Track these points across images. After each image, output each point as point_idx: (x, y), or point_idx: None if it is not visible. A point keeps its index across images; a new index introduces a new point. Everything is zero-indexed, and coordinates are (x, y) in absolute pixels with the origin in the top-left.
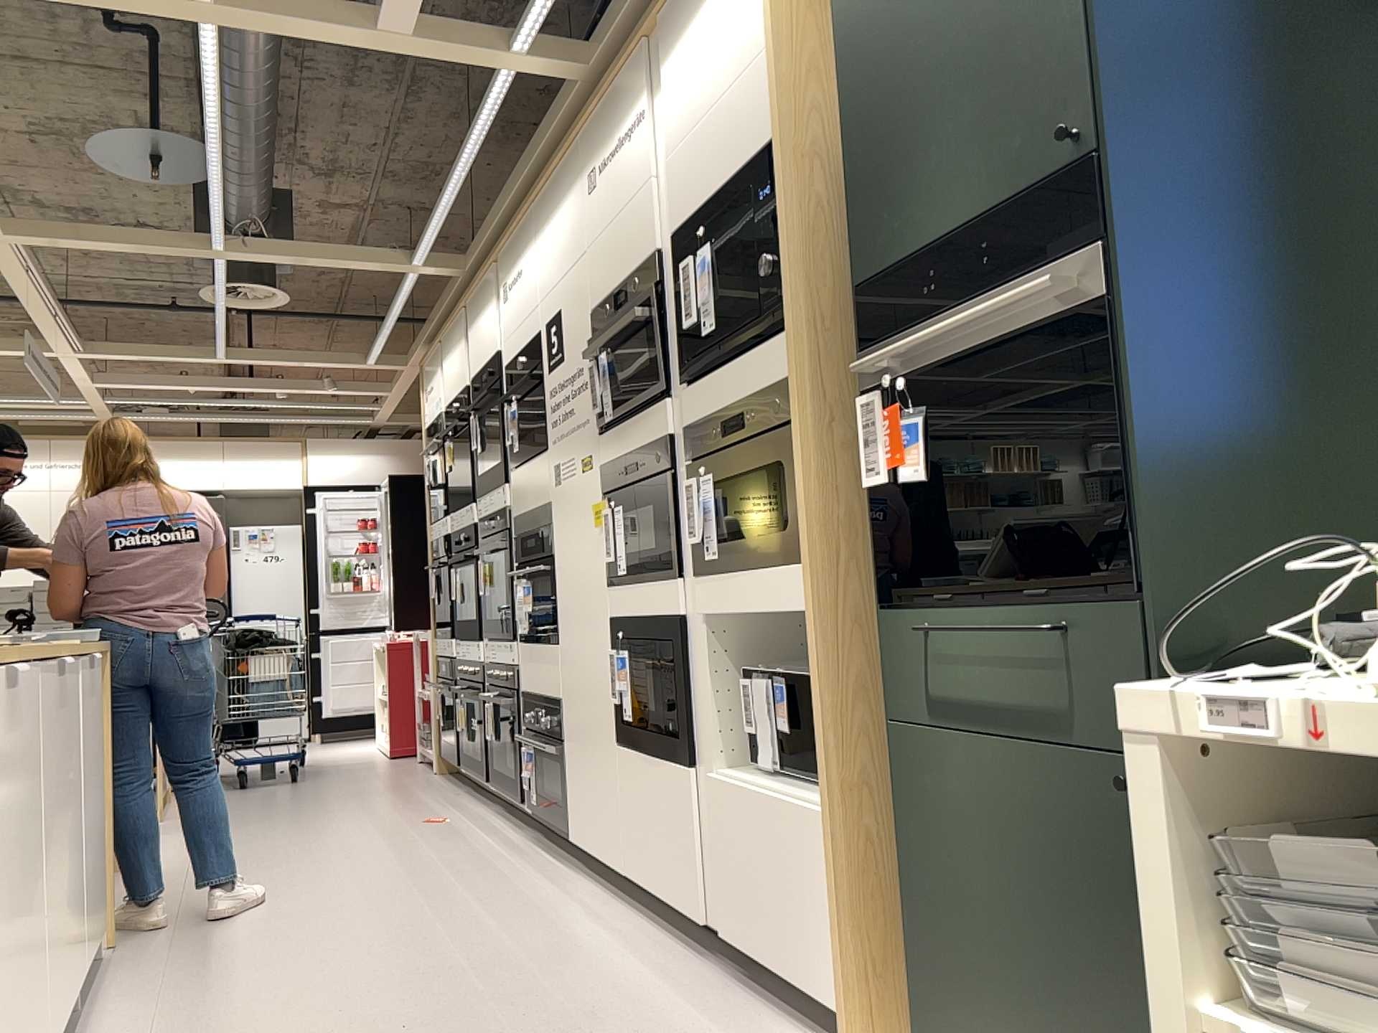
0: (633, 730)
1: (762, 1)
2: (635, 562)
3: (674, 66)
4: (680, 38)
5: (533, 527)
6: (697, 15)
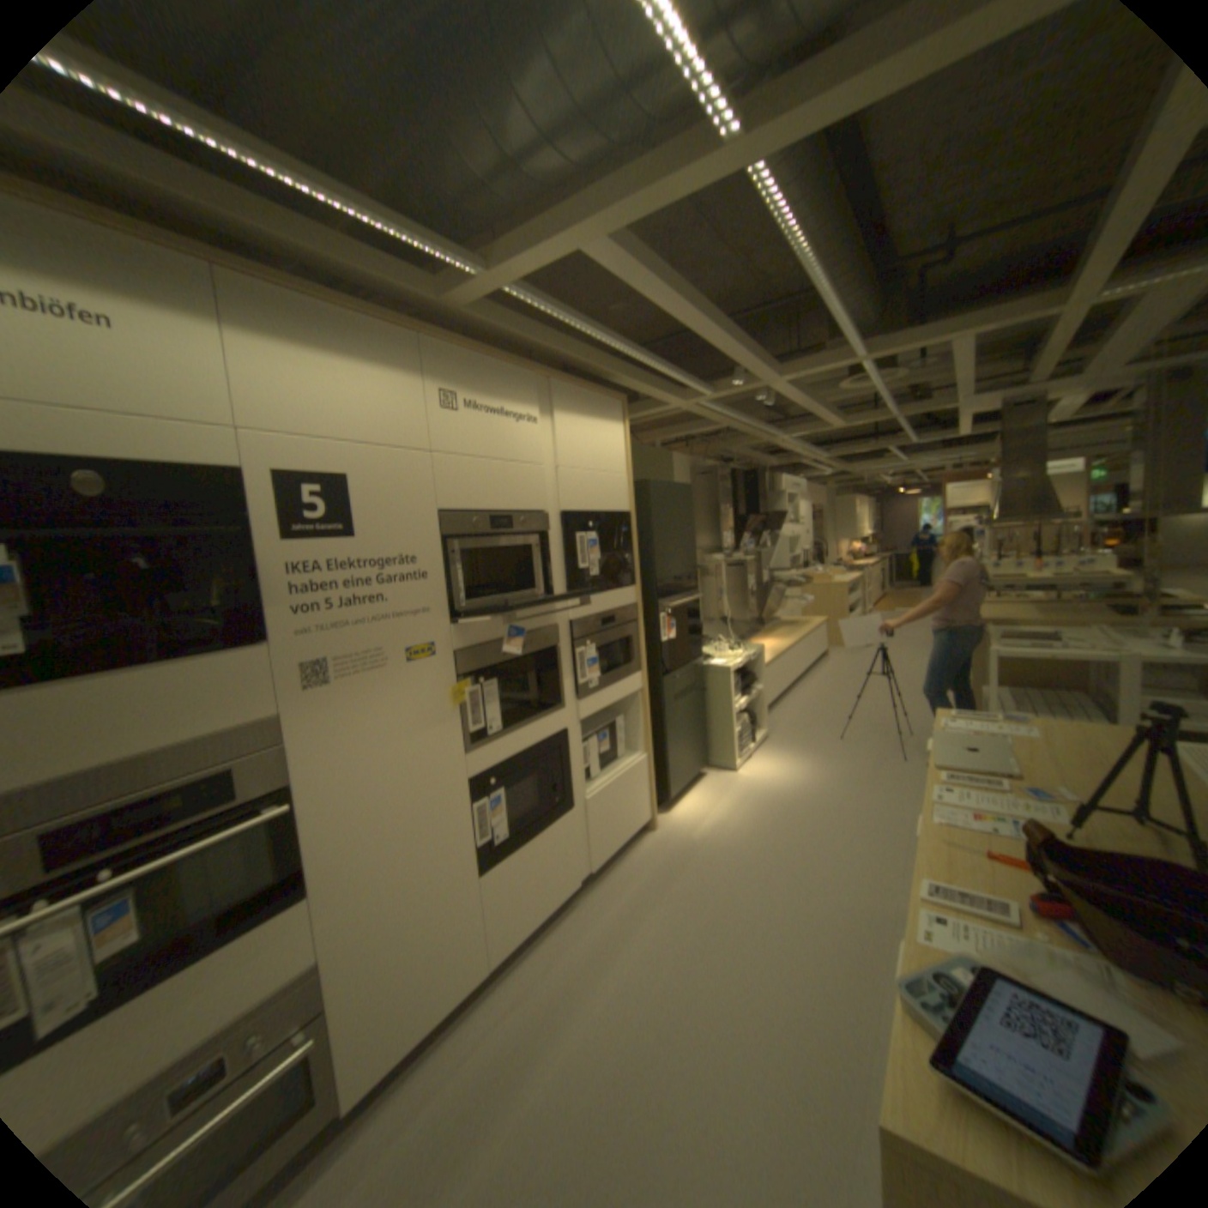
0: (506, 844)
1: (622, 454)
2: (512, 716)
3: (566, 422)
4: (572, 413)
5: (153, 783)
6: (585, 417)
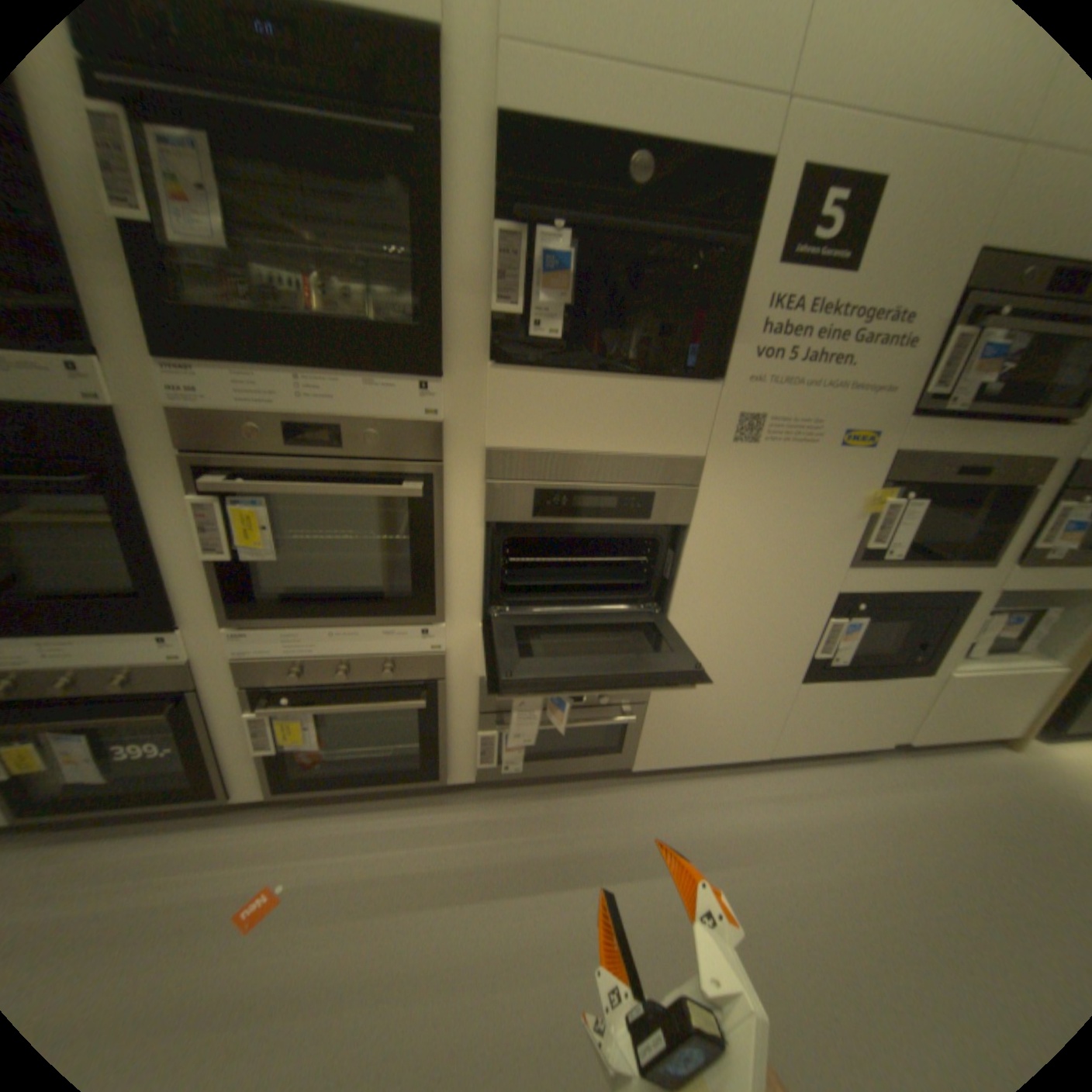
0: (844, 670)
1: None
2: (924, 550)
3: None
4: None
5: (603, 479)
6: None
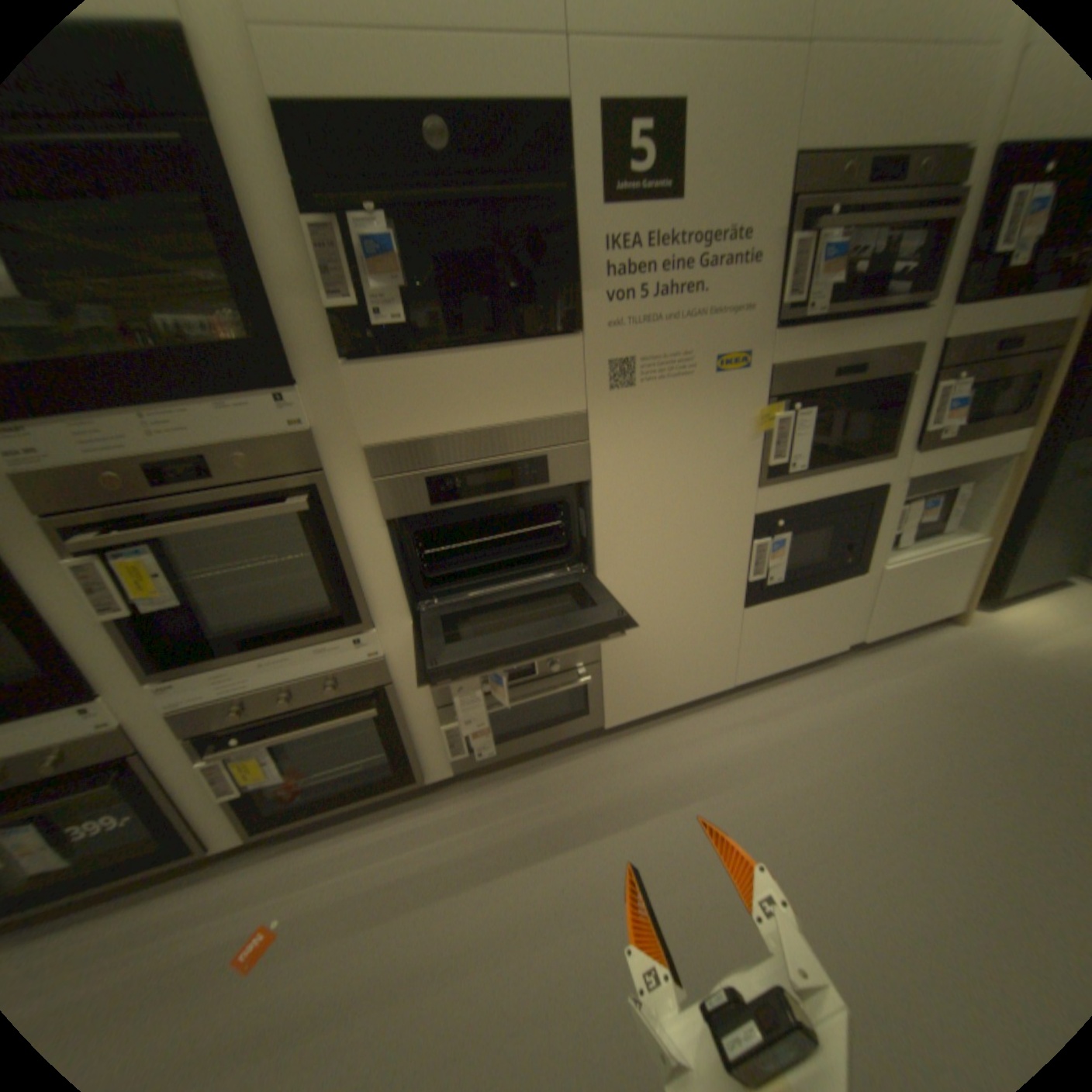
0: (779, 587)
1: None
2: (823, 456)
3: None
4: None
5: (491, 454)
6: None
